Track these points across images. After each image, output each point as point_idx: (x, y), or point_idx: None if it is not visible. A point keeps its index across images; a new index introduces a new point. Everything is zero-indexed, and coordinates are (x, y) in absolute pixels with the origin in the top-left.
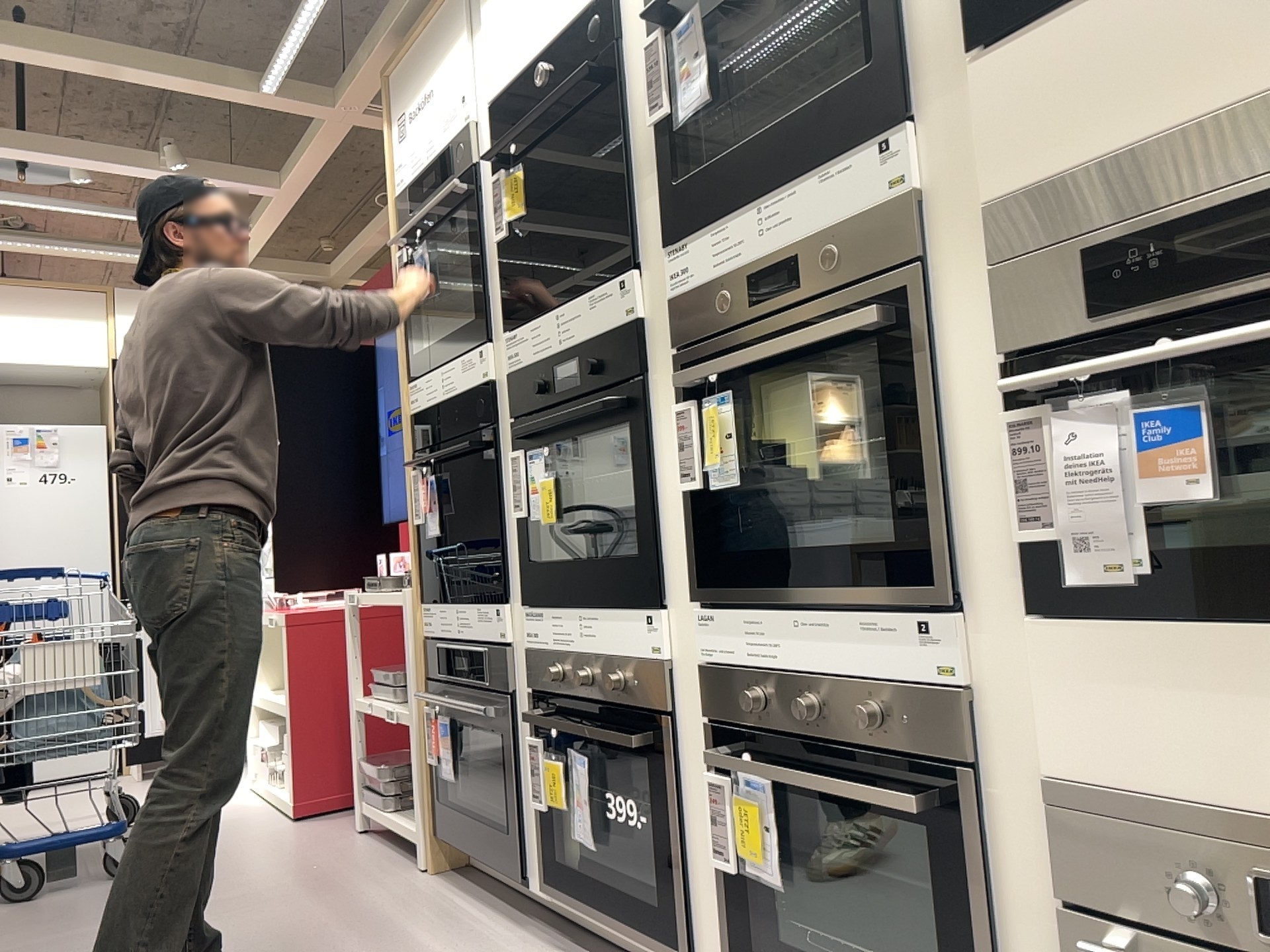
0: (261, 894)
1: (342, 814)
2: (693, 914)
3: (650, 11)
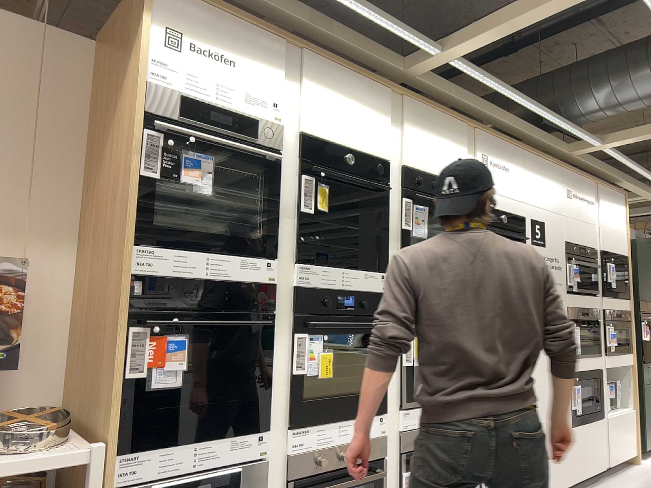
0: None
1: None
2: None
3: (406, 192)
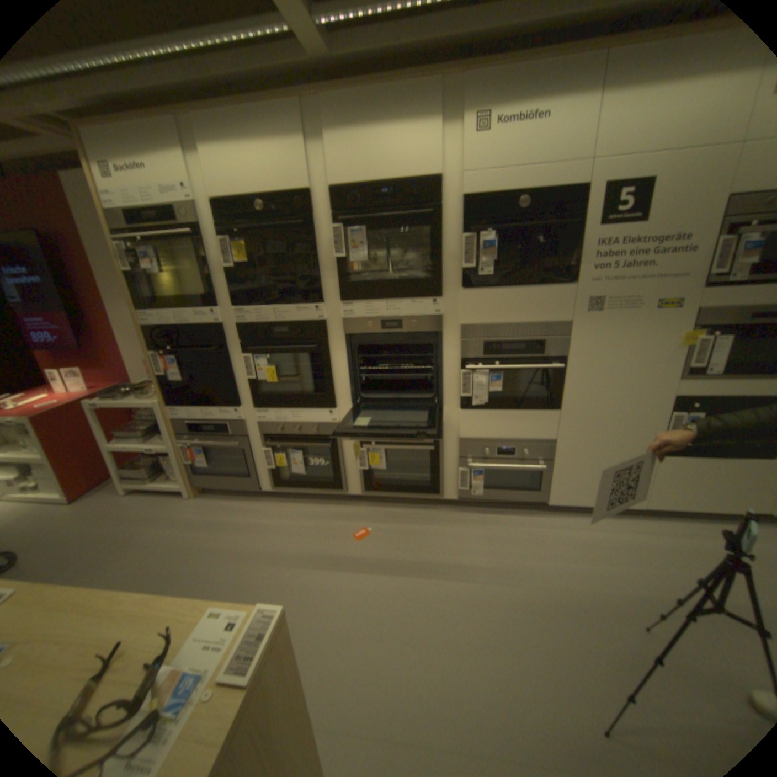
0: (122, 541)
1: (95, 494)
2: (344, 482)
3: (338, 217)
